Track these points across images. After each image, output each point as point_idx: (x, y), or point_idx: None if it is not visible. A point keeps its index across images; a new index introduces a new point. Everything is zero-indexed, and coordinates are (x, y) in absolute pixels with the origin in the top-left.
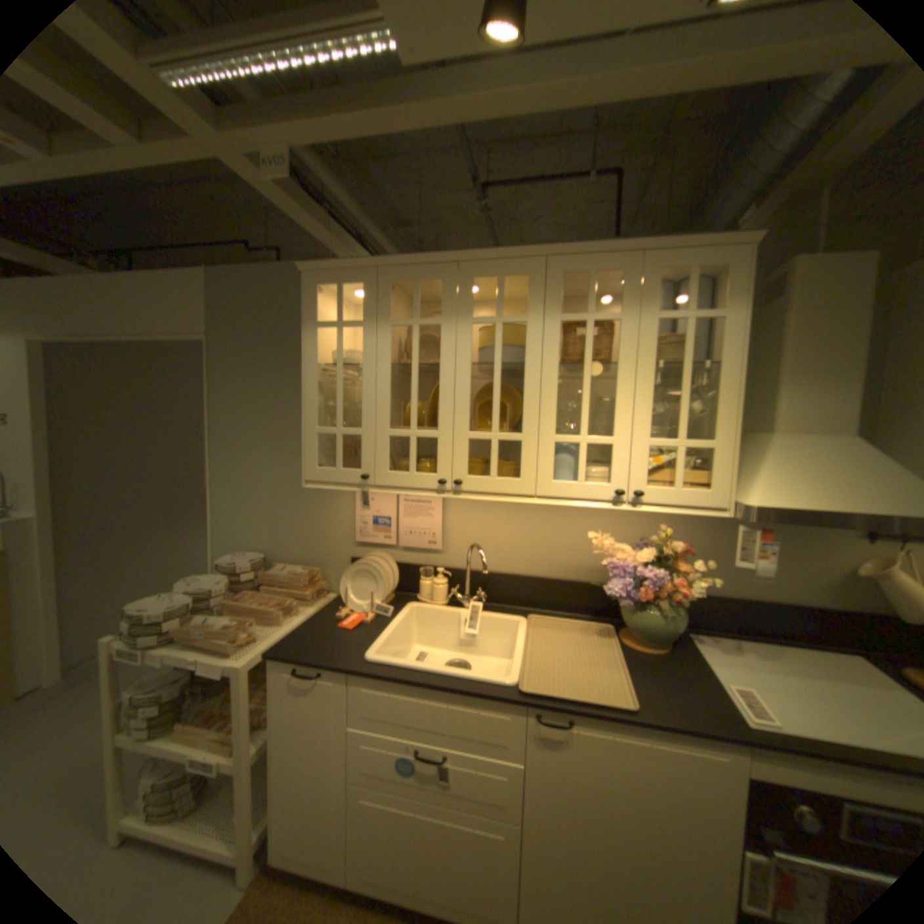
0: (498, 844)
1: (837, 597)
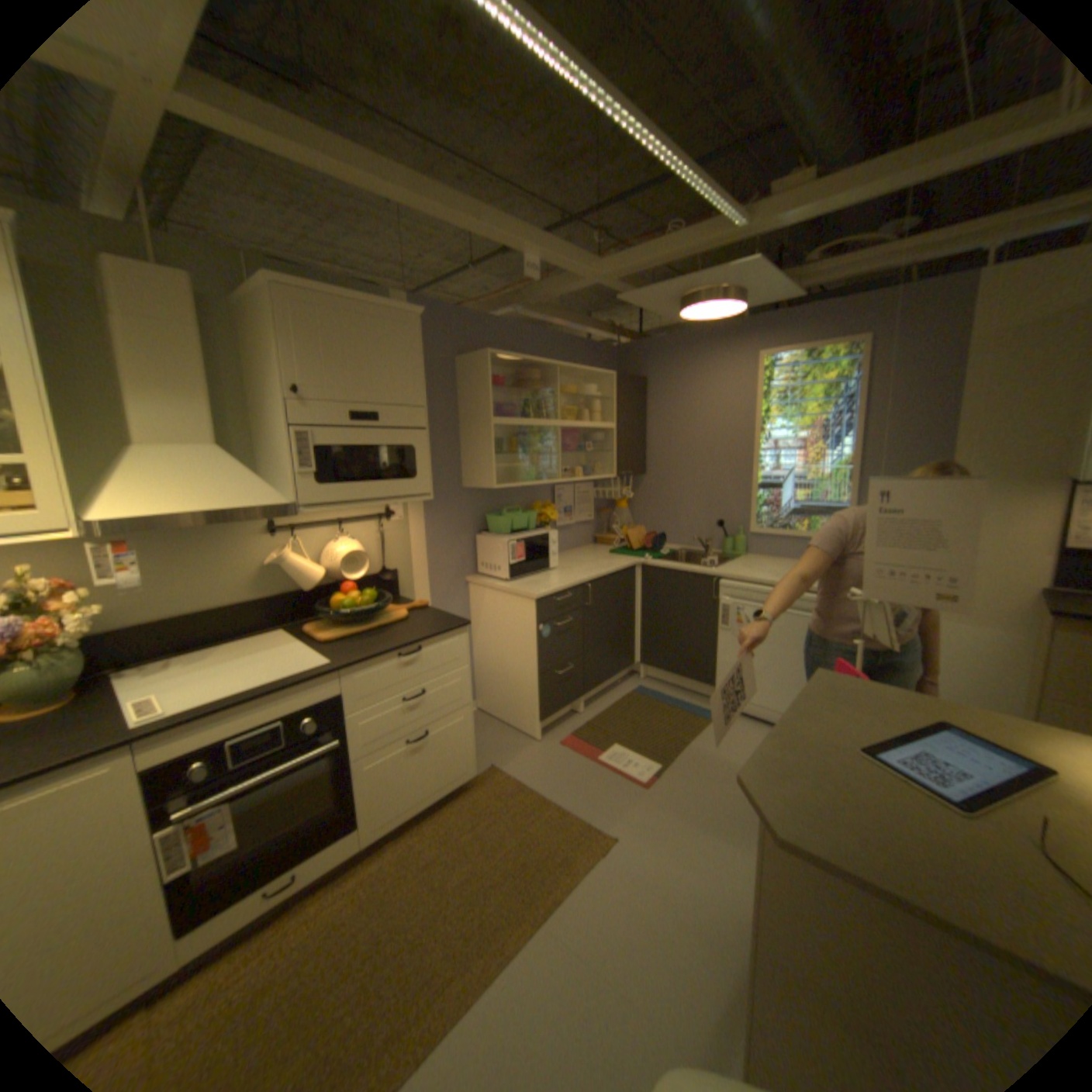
0: None
1: (258, 587)
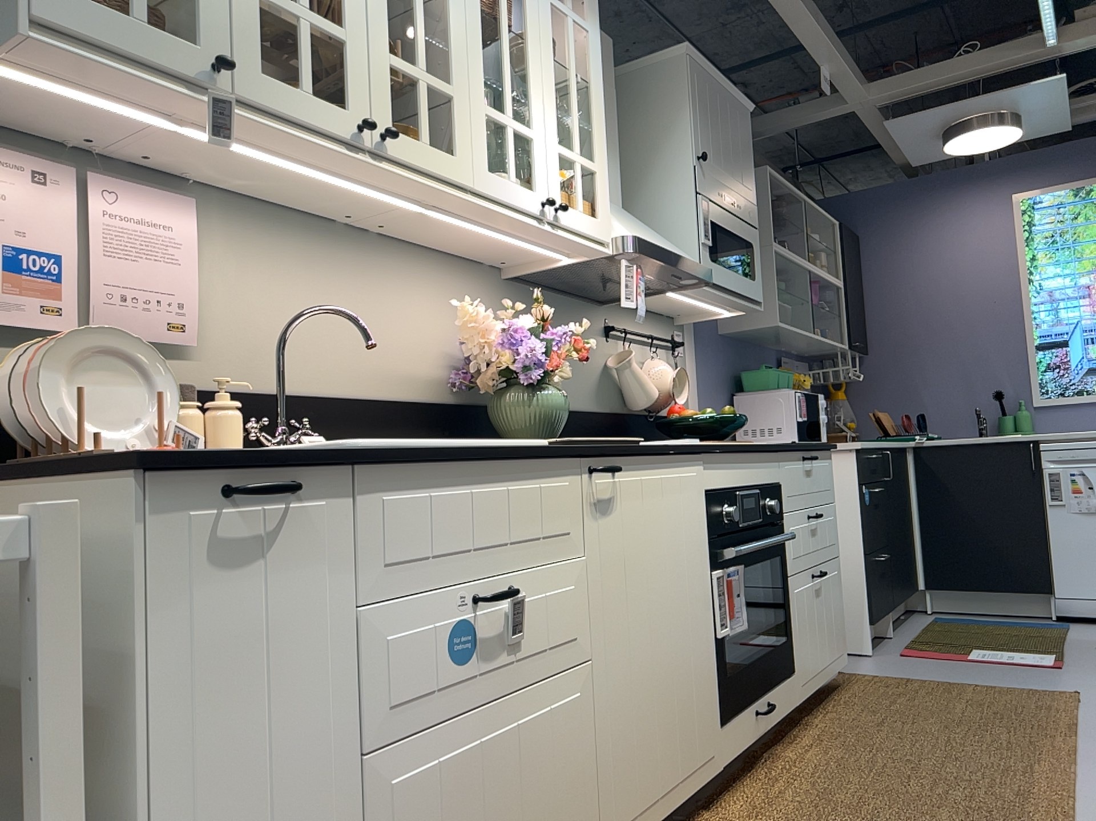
0: (574, 707)
1: (600, 397)
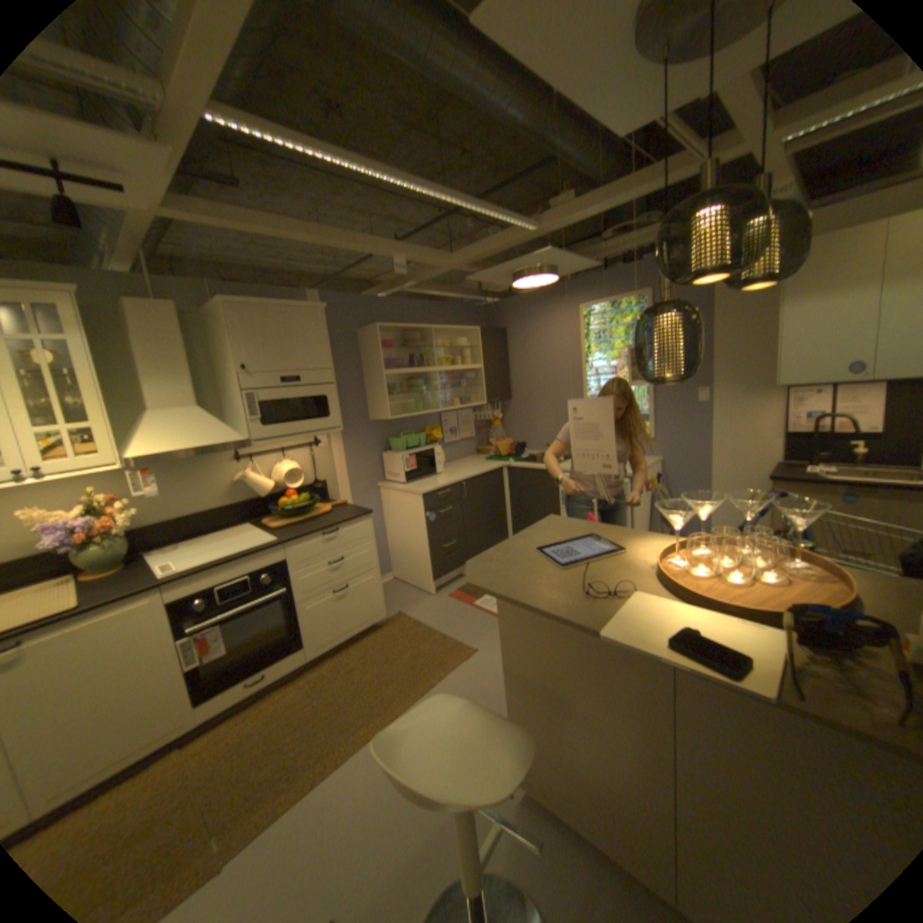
0: None
1: (231, 496)
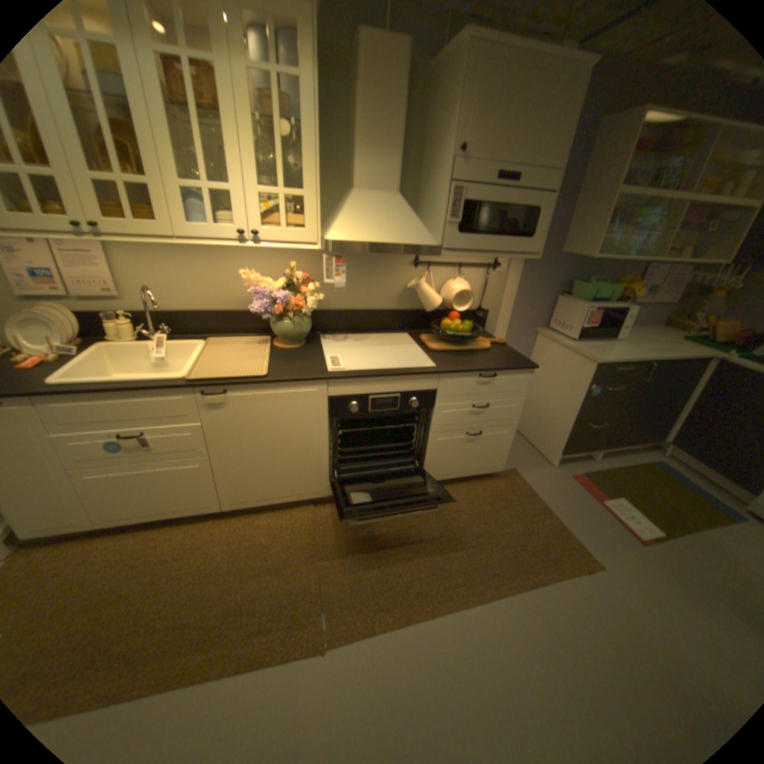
0: (197, 469)
1: (399, 302)
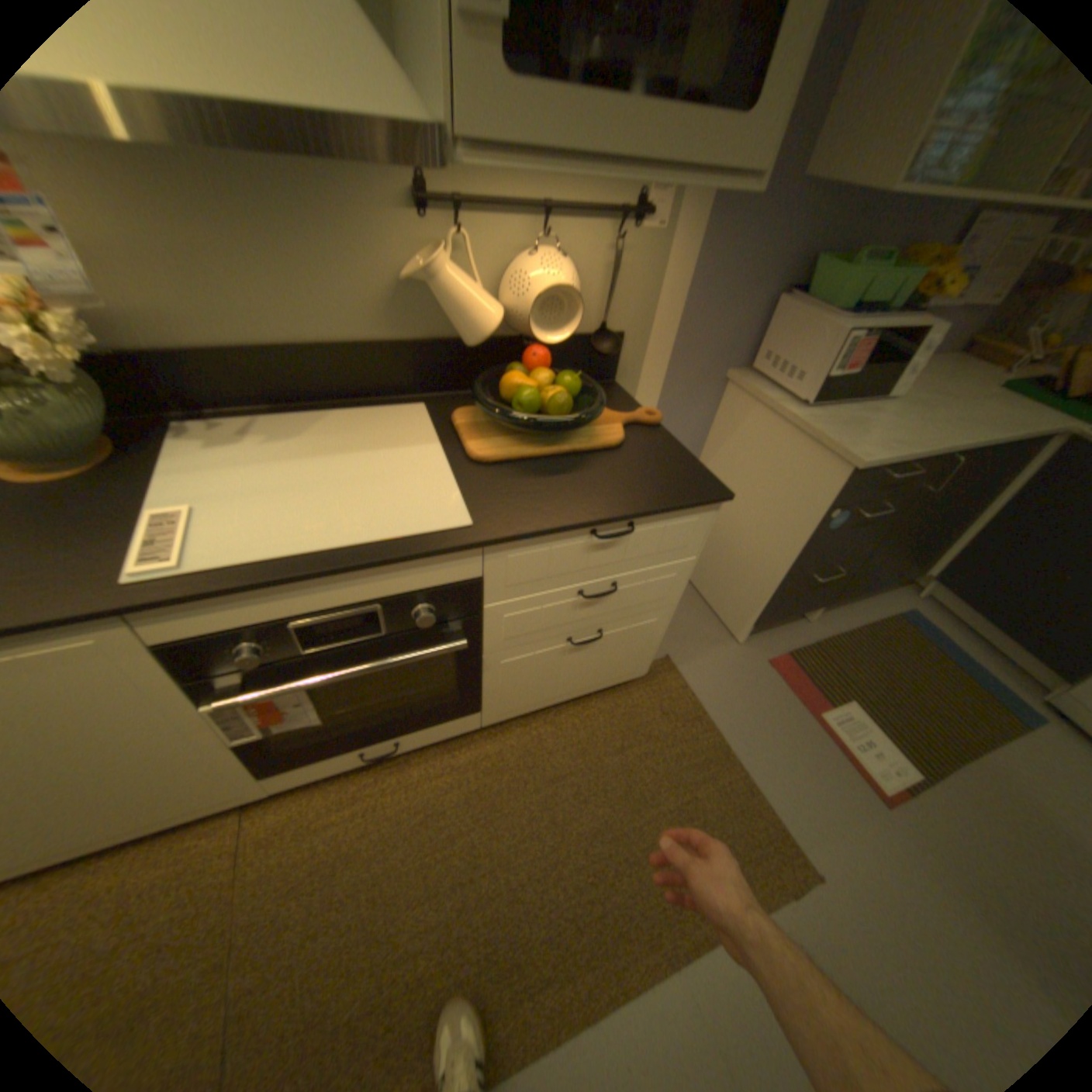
0: None
1: (390, 319)
